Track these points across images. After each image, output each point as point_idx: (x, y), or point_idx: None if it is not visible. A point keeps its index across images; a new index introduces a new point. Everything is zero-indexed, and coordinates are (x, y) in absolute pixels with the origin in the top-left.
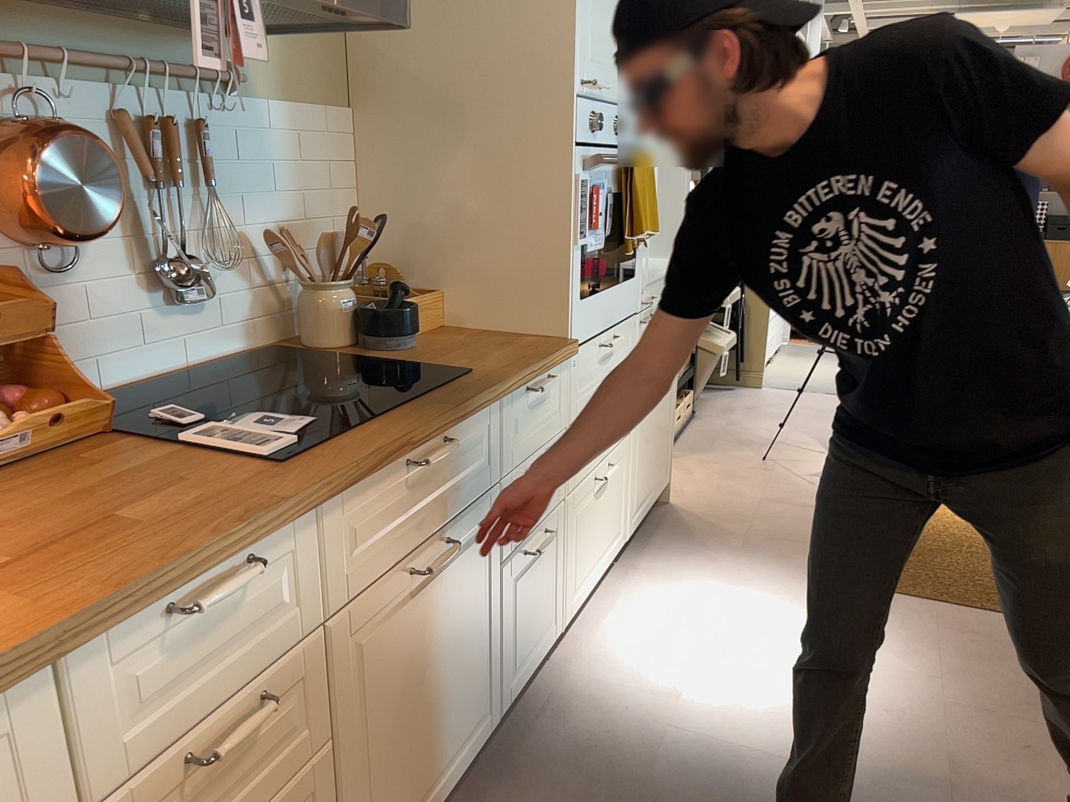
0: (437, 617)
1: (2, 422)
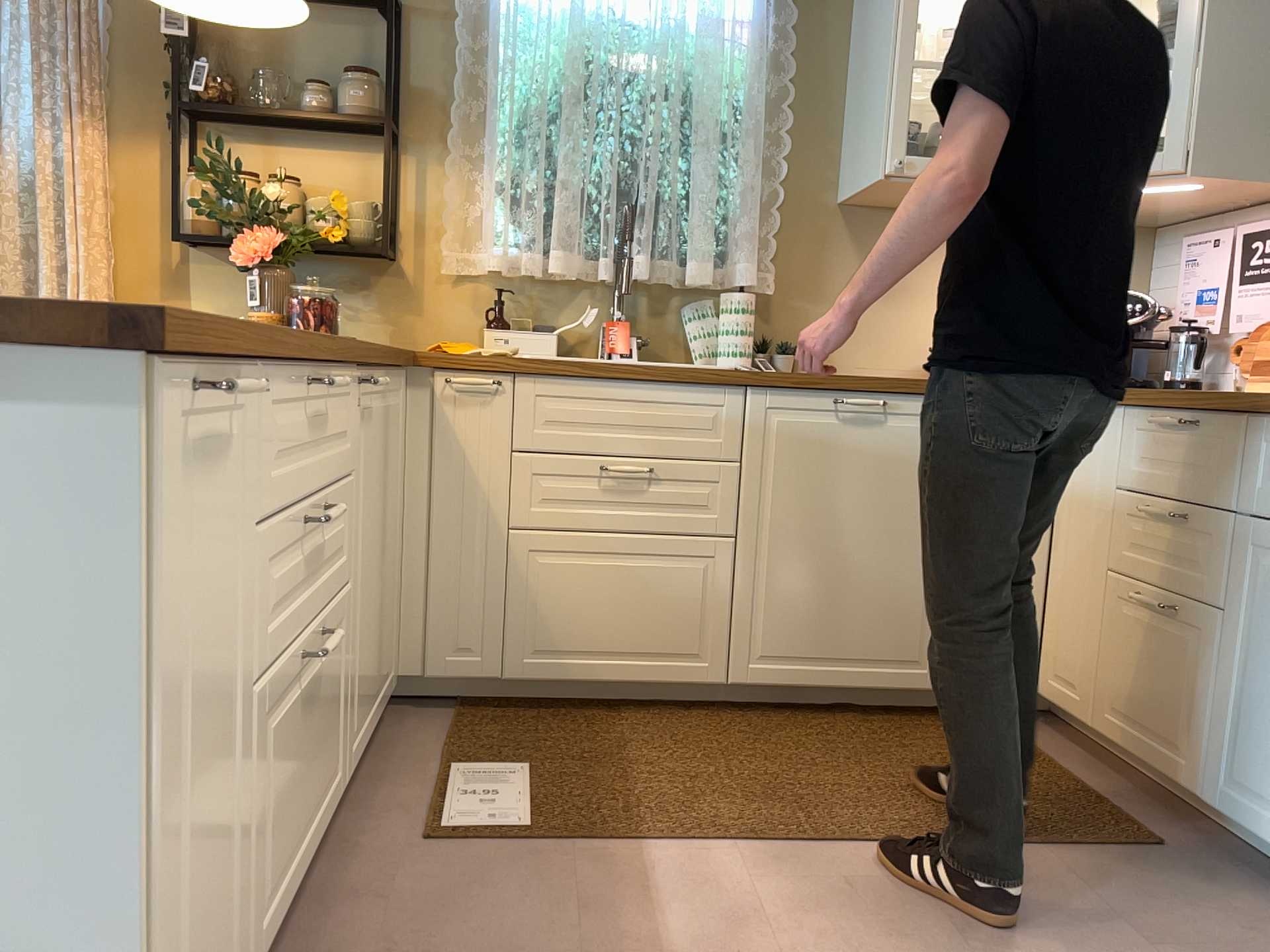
0: None
1: None
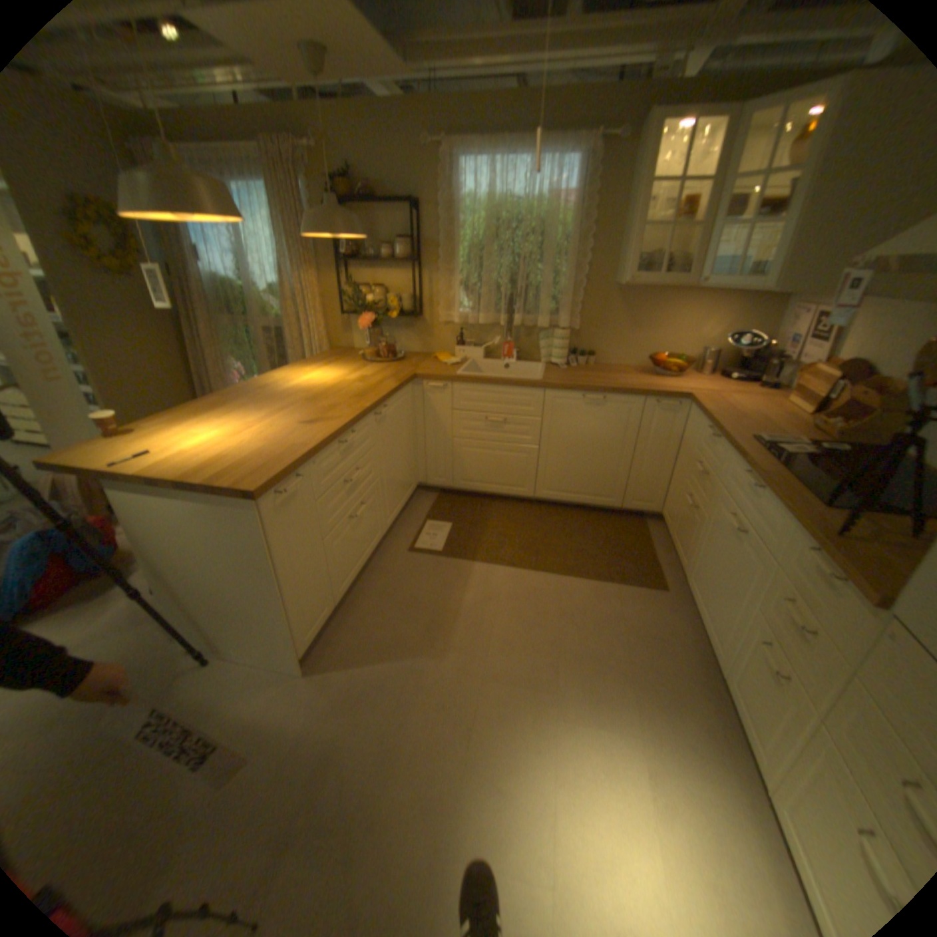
0: (733, 556)
1: (836, 422)
